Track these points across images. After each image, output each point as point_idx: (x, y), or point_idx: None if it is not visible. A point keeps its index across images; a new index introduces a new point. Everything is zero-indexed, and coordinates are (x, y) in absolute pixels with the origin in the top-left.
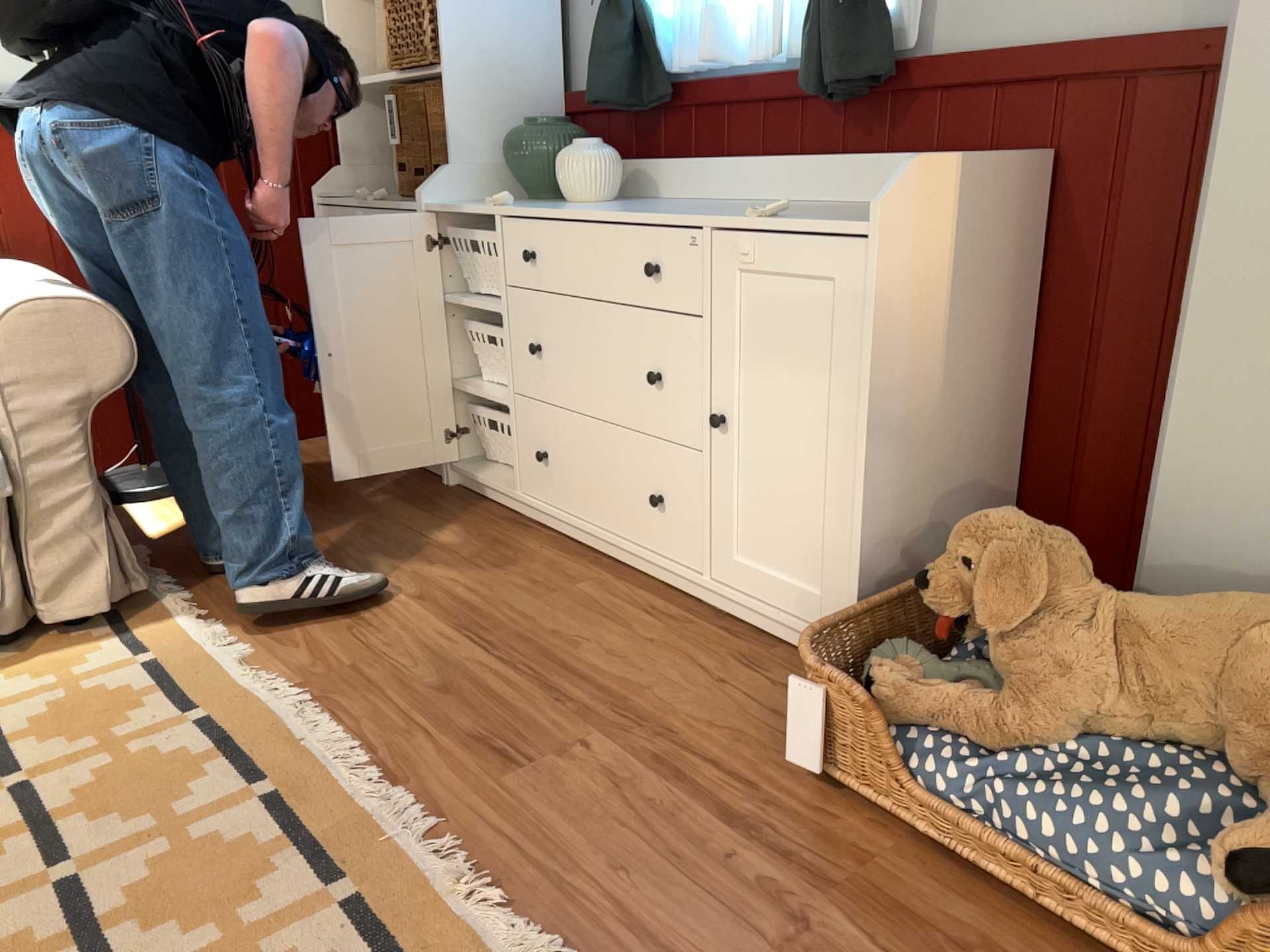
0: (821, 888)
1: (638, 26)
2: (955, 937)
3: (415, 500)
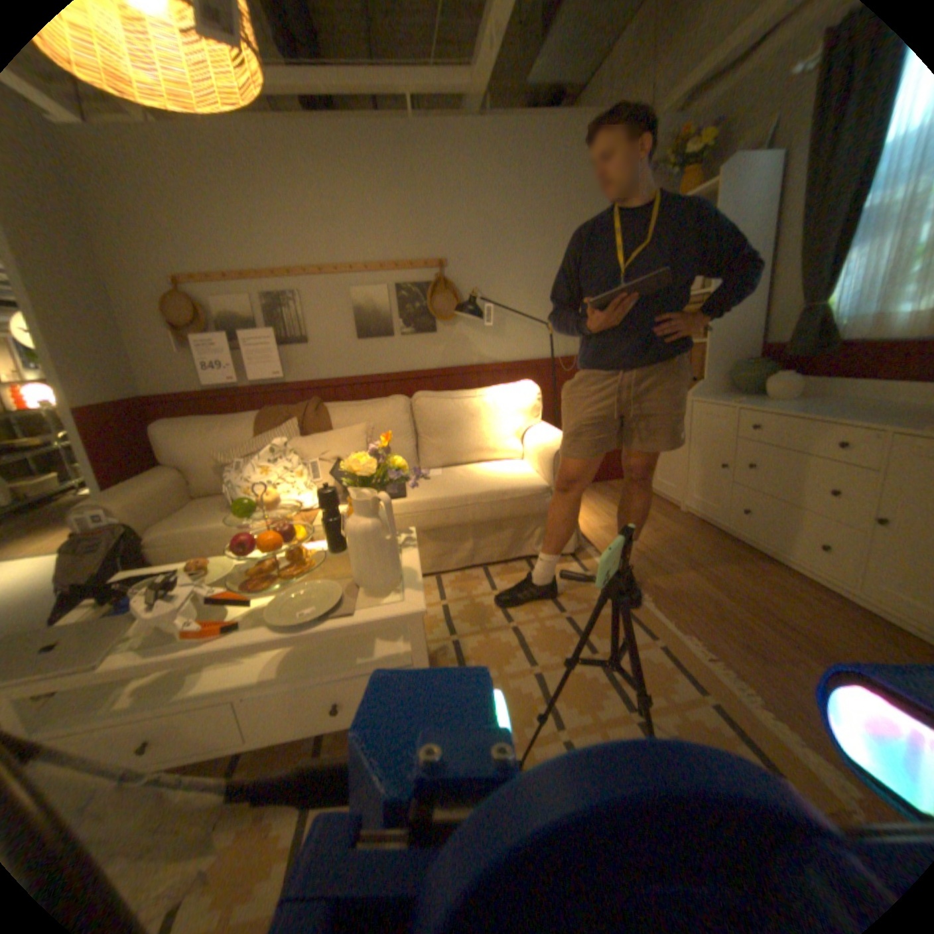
0: None
1: (826, 316)
2: None
3: (671, 518)
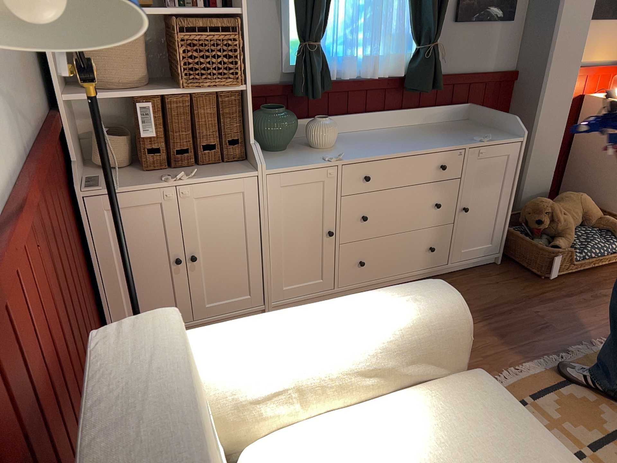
0: (592, 291)
1: (323, 58)
2: (603, 280)
3: None
